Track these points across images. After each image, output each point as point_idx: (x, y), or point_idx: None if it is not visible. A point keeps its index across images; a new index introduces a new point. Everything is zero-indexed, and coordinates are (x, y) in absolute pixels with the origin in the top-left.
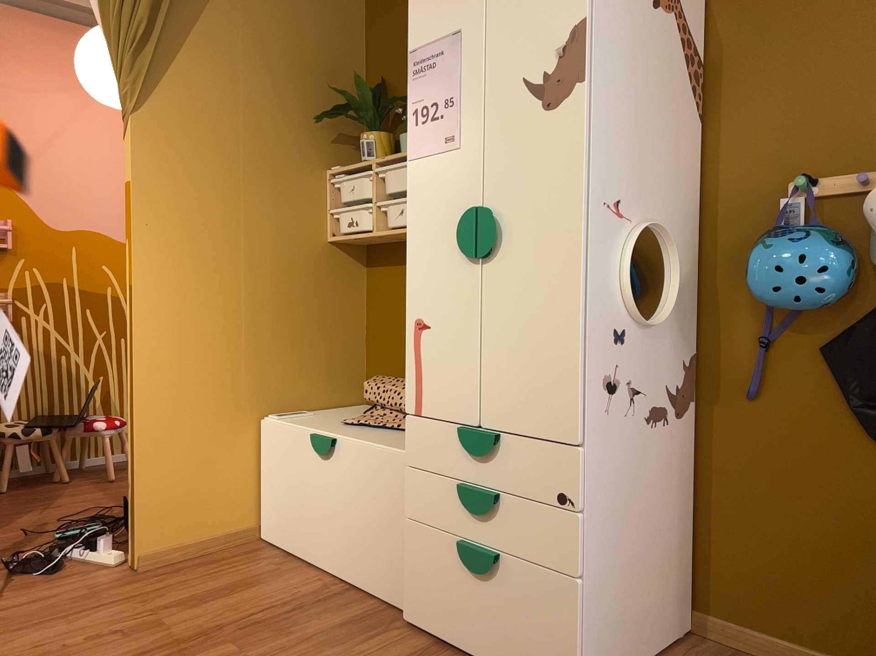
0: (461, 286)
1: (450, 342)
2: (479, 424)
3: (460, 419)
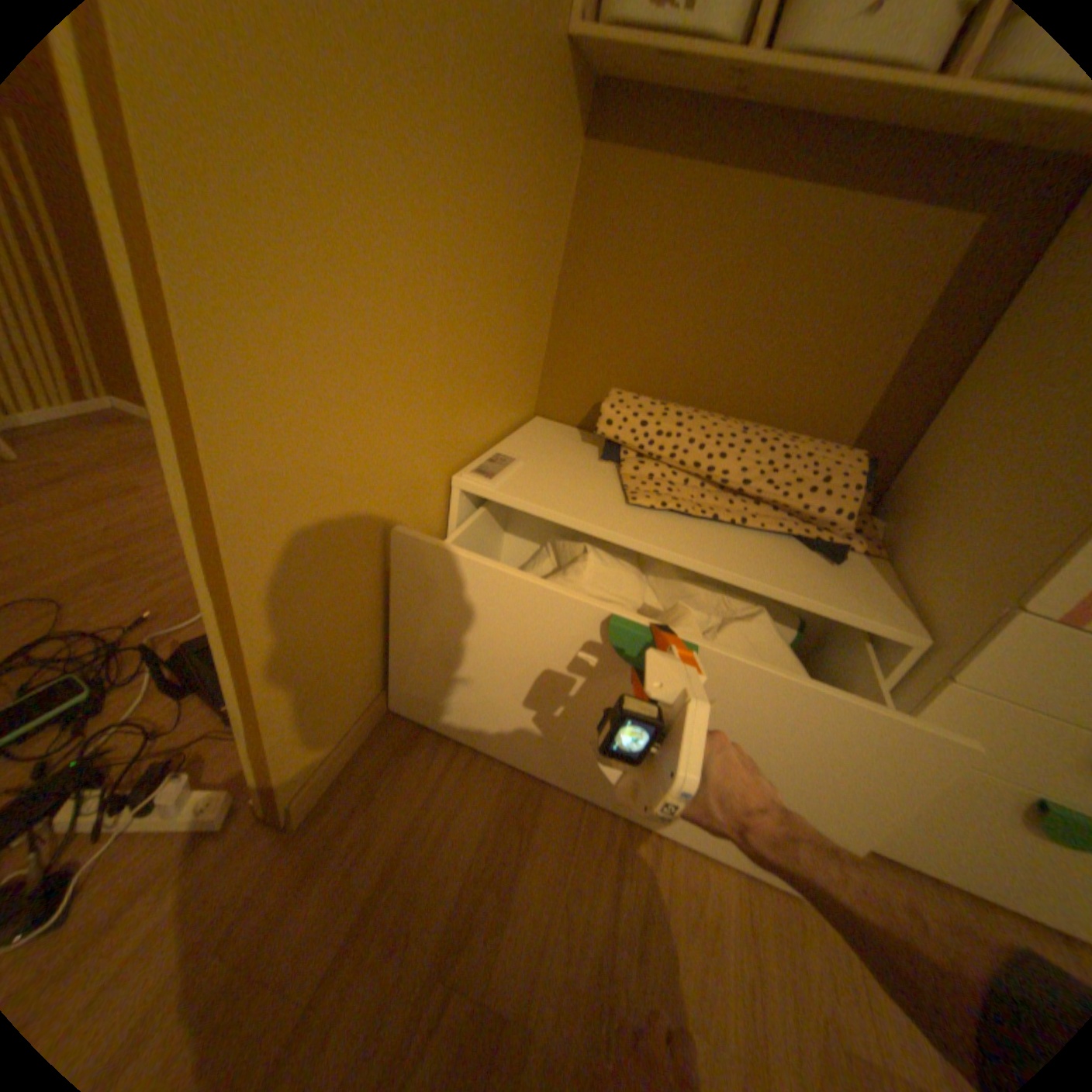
0: None
1: None
2: None
3: None
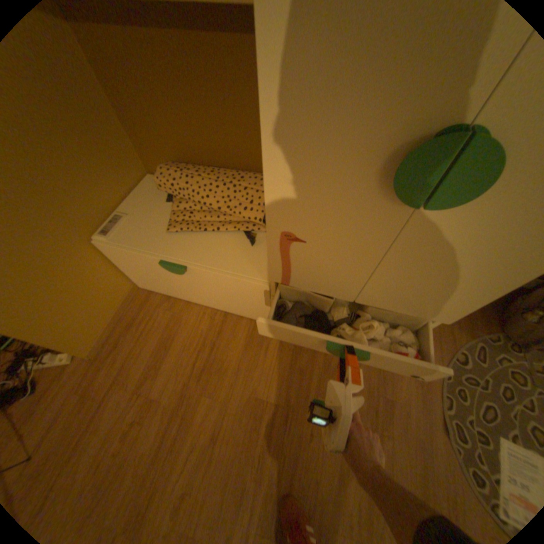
0: (367, 221)
1: (333, 258)
2: (354, 301)
3: (334, 296)
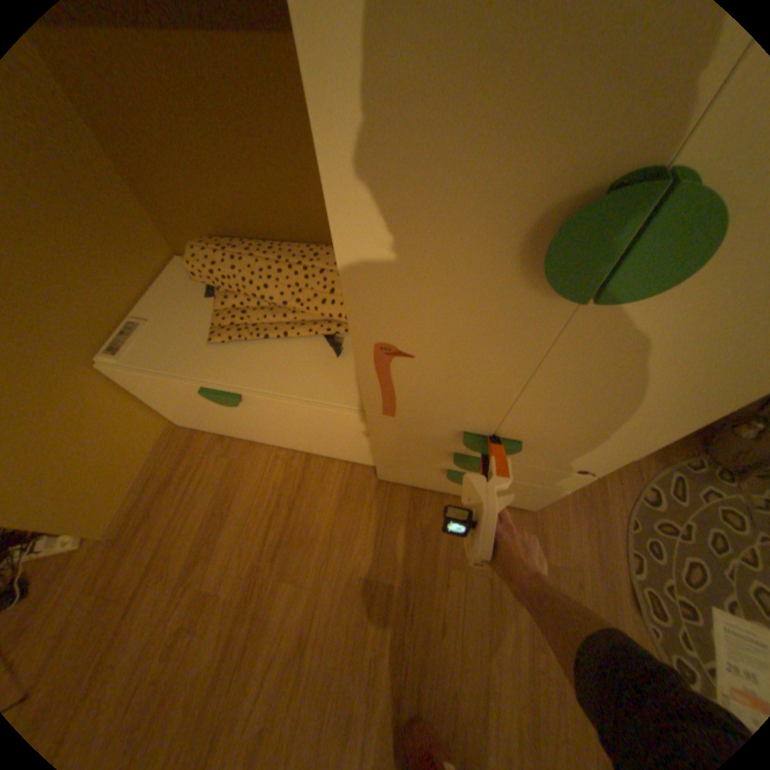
0: (506, 323)
1: (458, 377)
2: (494, 435)
3: (463, 429)
